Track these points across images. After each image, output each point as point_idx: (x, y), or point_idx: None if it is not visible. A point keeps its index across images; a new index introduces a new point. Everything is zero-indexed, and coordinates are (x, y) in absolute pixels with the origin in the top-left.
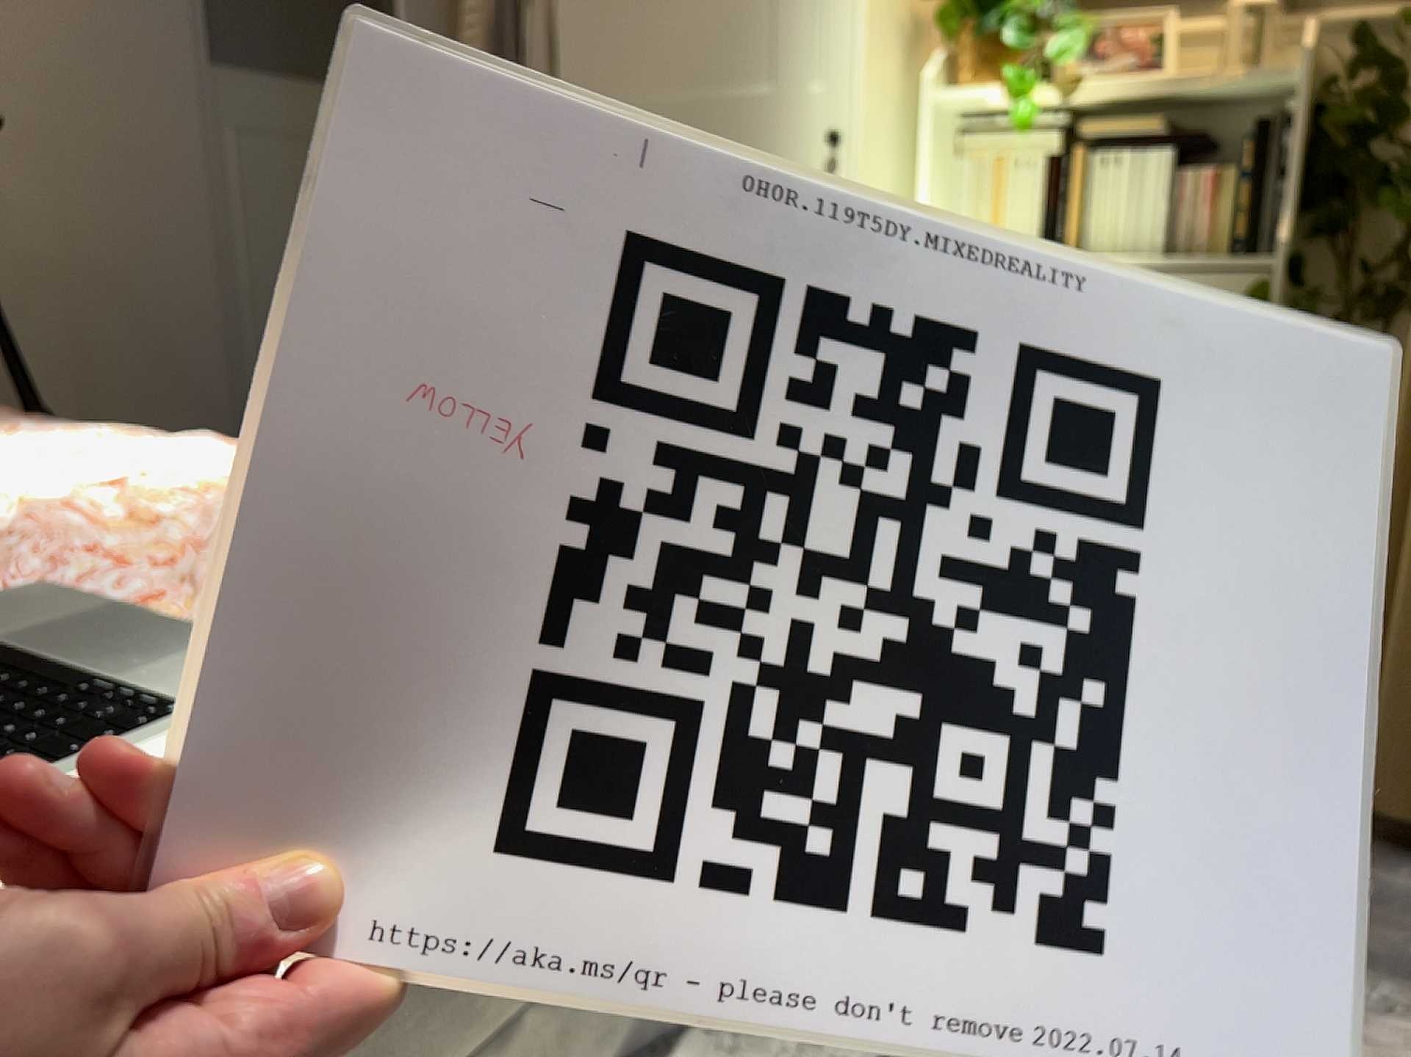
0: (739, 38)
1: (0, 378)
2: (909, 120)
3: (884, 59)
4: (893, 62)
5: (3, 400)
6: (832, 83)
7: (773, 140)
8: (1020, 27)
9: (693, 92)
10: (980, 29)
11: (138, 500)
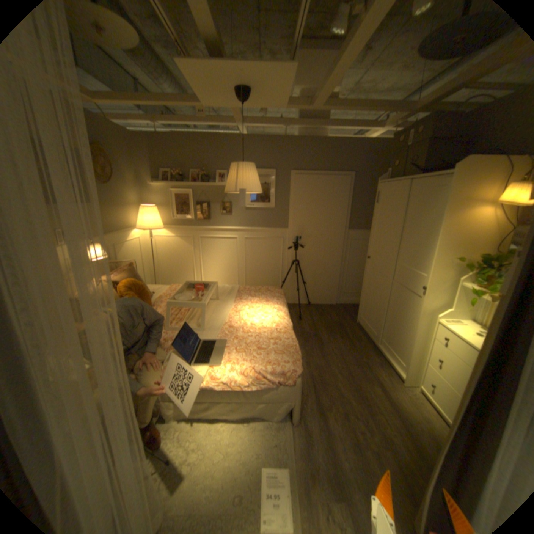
0: (416, 258)
1: (302, 276)
2: (462, 285)
3: (446, 273)
4: (452, 274)
5: (302, 279)
6: (428, 276)
7: (416, 282)
8: (483, 279)
9: (407, 265)
10: (479, 273)
11: (257, 325)
